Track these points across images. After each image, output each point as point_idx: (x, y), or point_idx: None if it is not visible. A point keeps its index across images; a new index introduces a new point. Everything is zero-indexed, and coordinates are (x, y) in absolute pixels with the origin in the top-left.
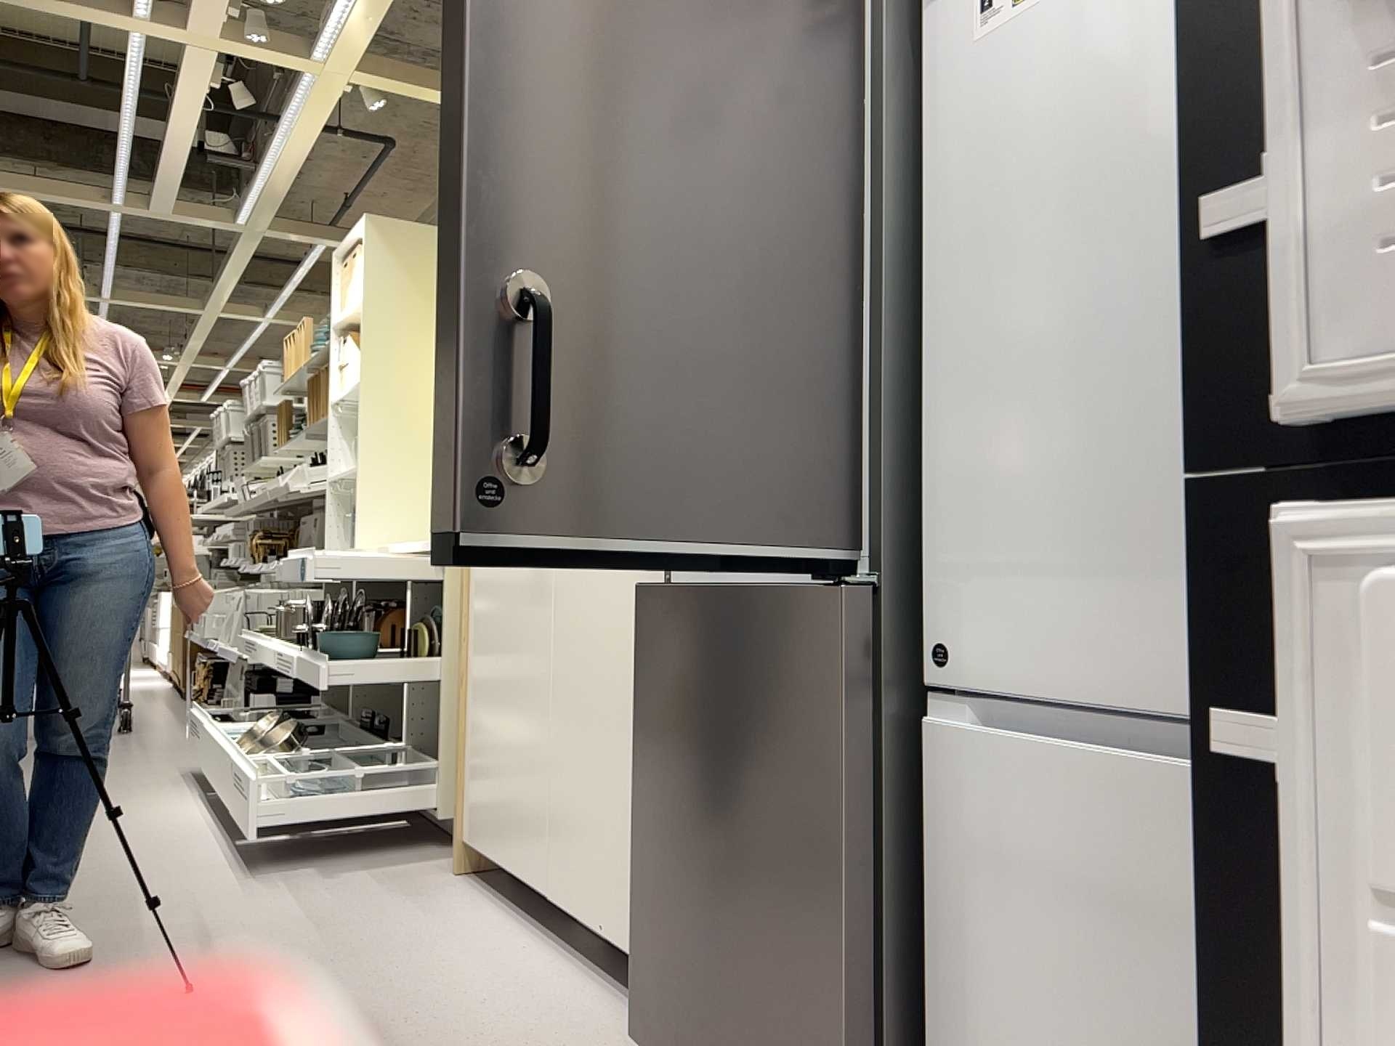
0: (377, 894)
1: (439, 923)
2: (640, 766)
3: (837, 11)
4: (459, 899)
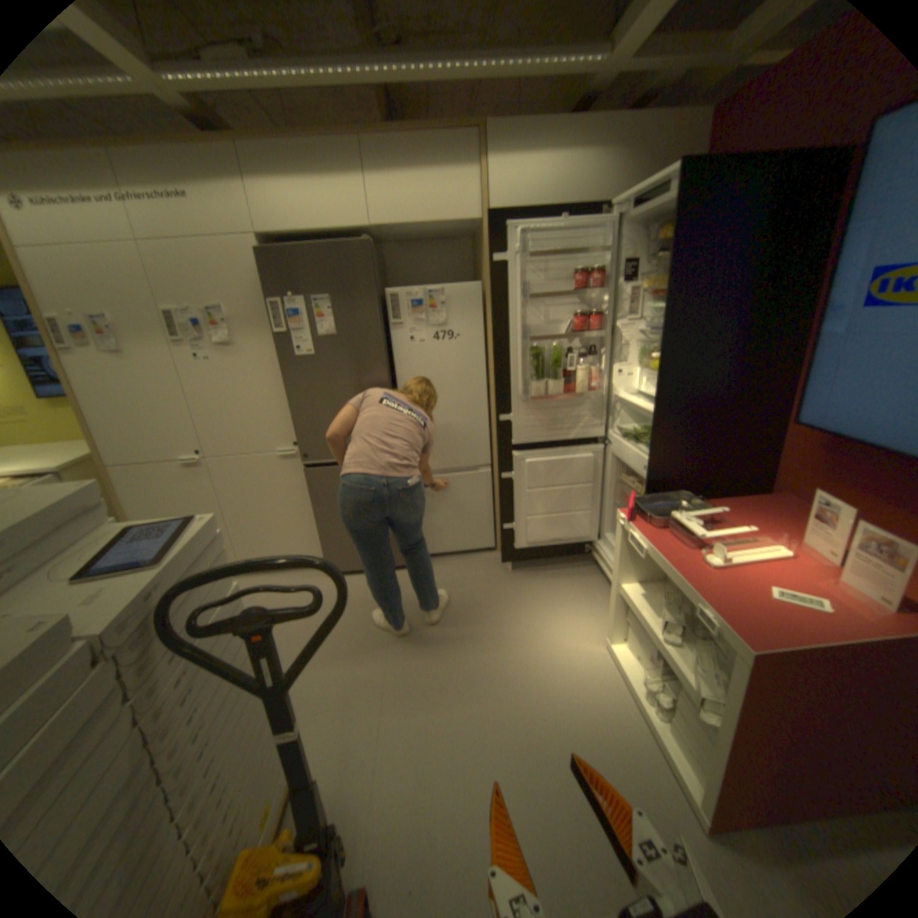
0: None
1: None
2: (318, 512)
3: (378, 334)
4: None
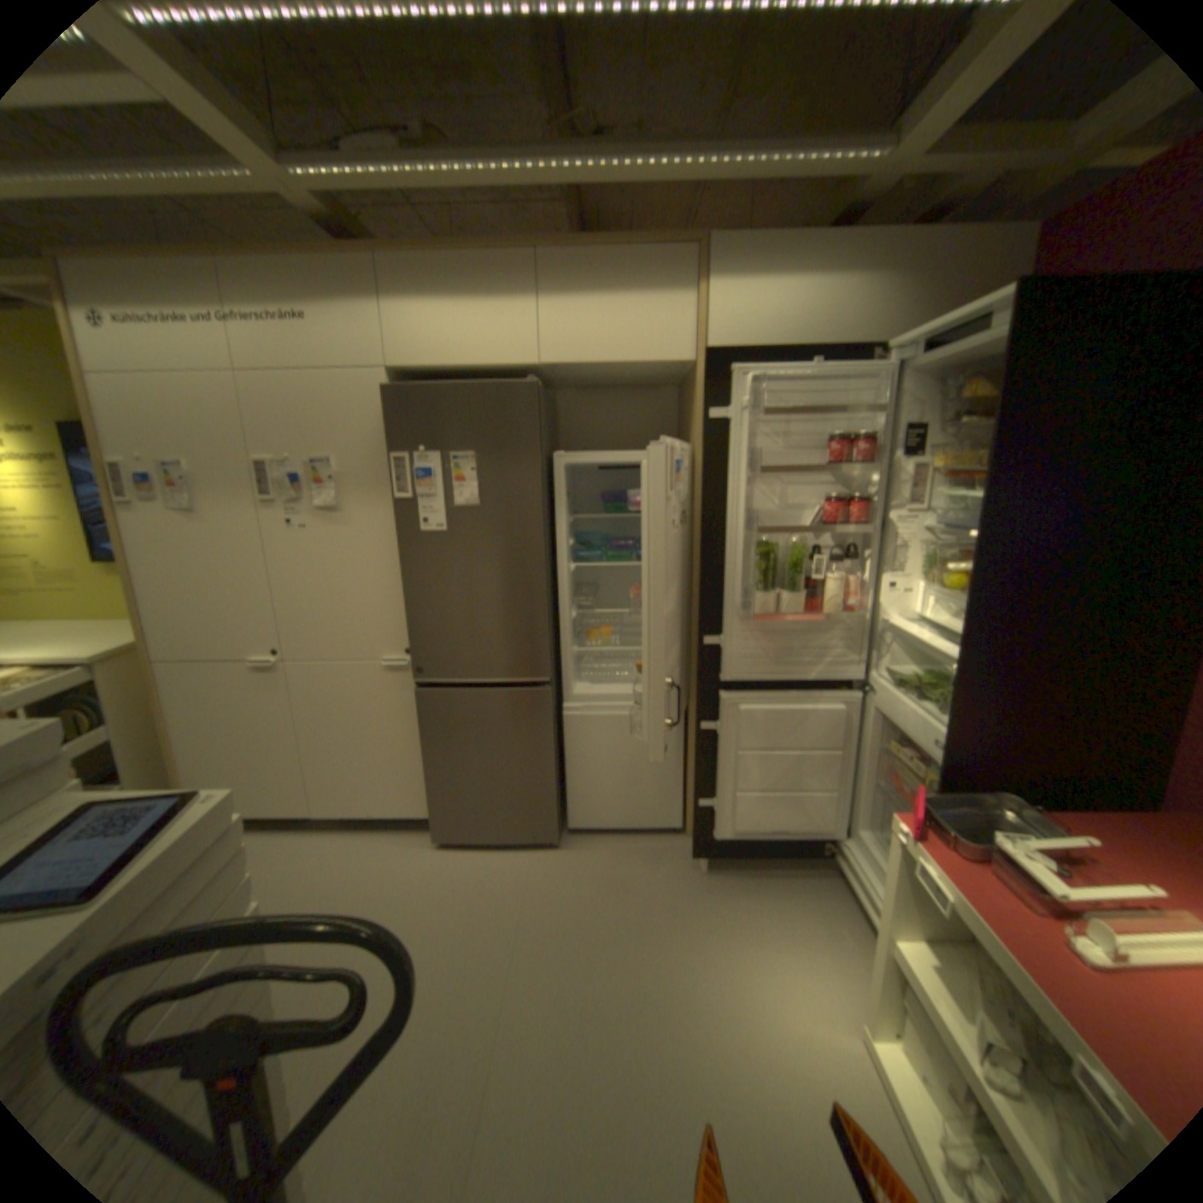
0: None
1: None
2: (428, 752)
3: (538, 508)
4: None
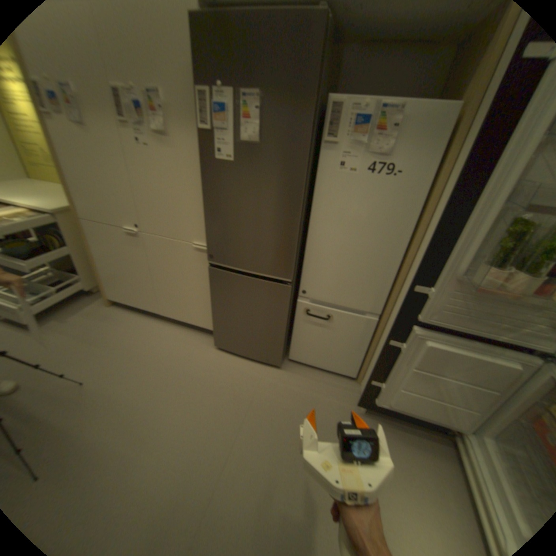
0: (89, 323)
1: (123, 326)
2: (213, 302)
3: (304, 150)
4: (118, 315)
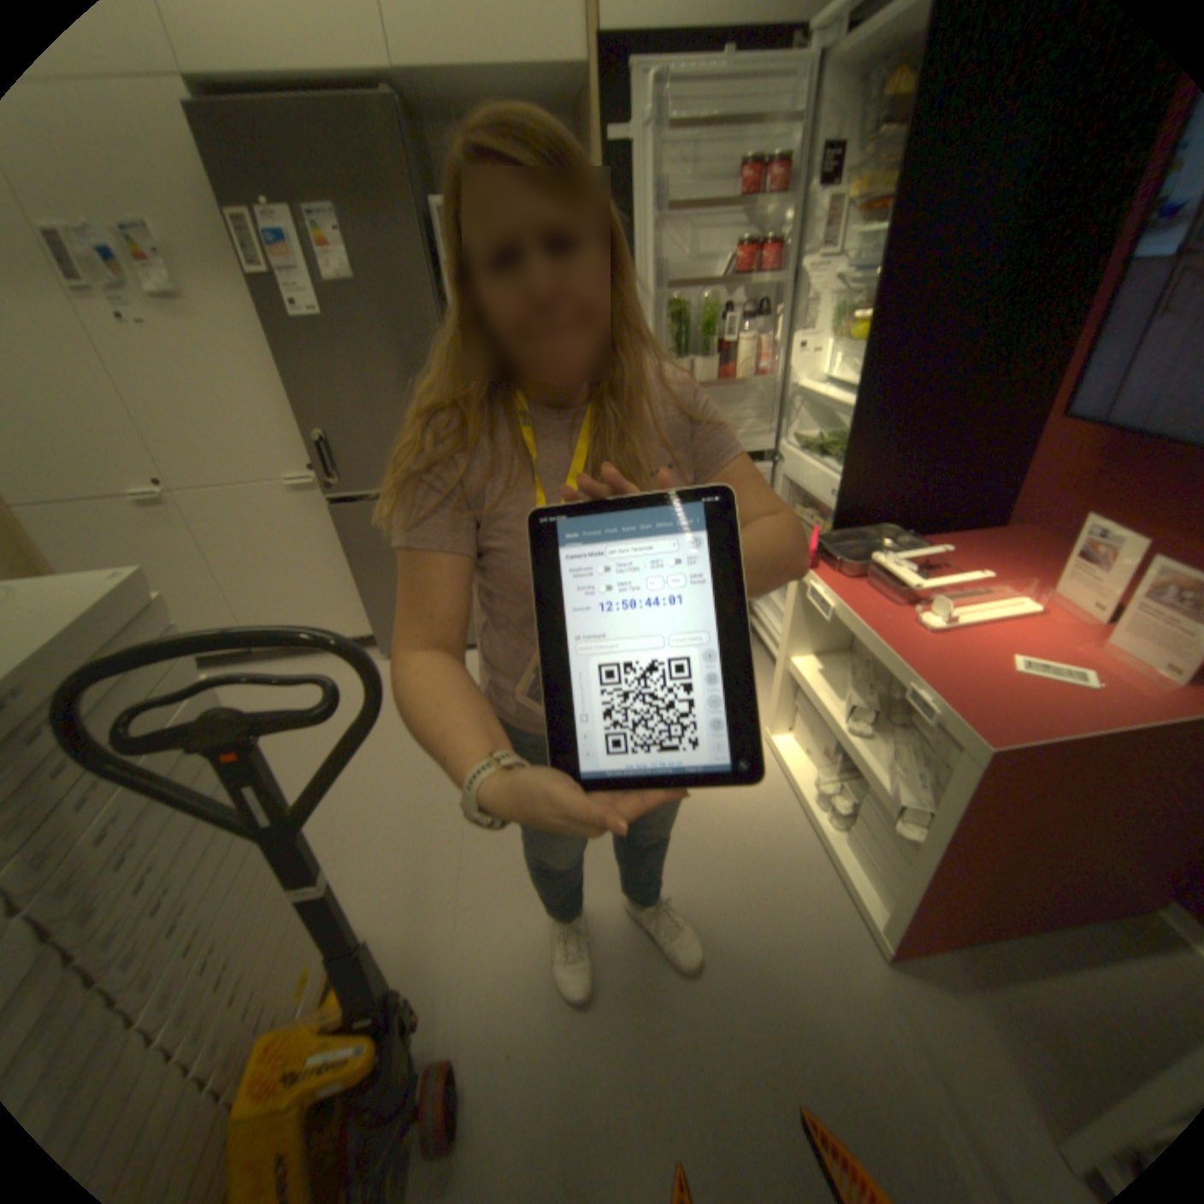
0: None
1: None
2: (357, 570)
3: (423, 280)
4: None
